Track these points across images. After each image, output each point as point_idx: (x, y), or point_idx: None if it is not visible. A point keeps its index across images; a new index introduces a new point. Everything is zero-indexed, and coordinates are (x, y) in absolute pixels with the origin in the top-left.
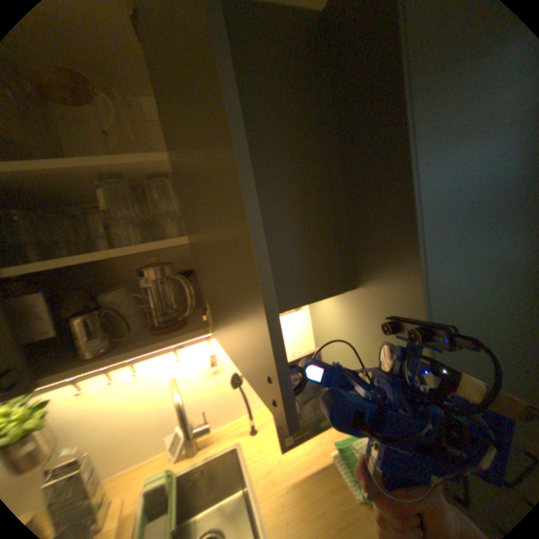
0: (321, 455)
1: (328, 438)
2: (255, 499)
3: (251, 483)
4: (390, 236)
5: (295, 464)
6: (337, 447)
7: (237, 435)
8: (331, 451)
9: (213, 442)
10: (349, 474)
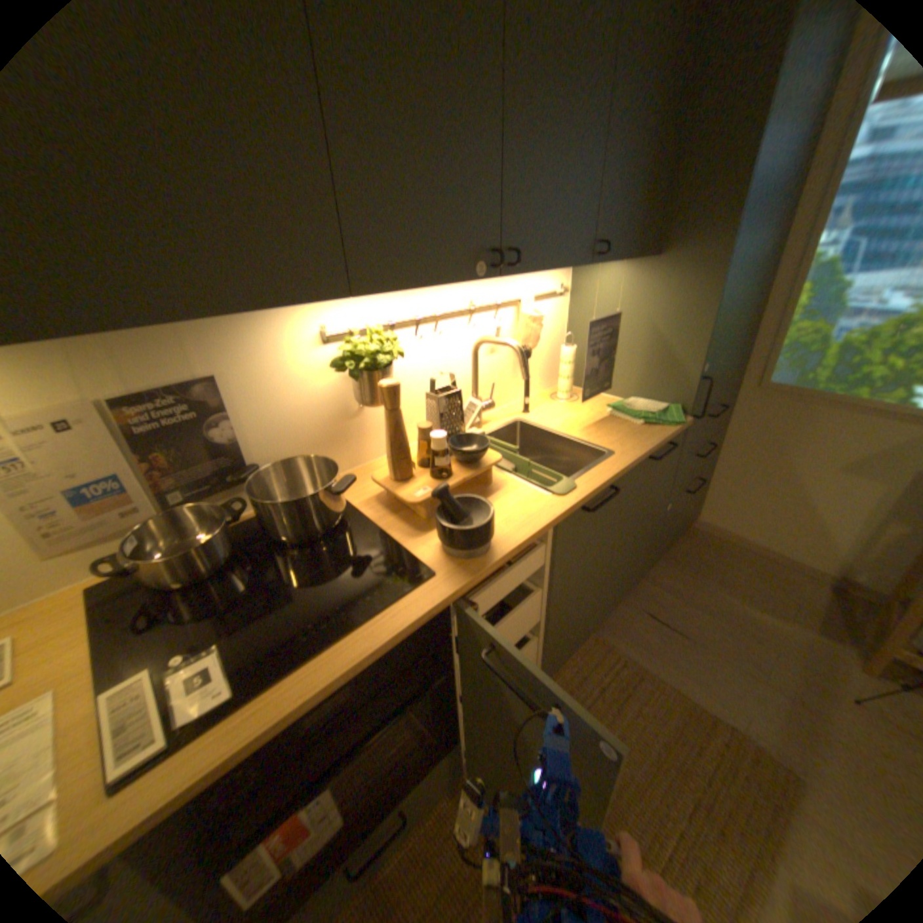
0: (597, 414)
1: (596, 408)
2: (559, 439)
3: (548, 434)
4: (718, 198)
5: (579, 420)
6: (609, 408)
7: (508, 416)
8: (603, 412)
9: (489, 422)
10: (626, 416)
